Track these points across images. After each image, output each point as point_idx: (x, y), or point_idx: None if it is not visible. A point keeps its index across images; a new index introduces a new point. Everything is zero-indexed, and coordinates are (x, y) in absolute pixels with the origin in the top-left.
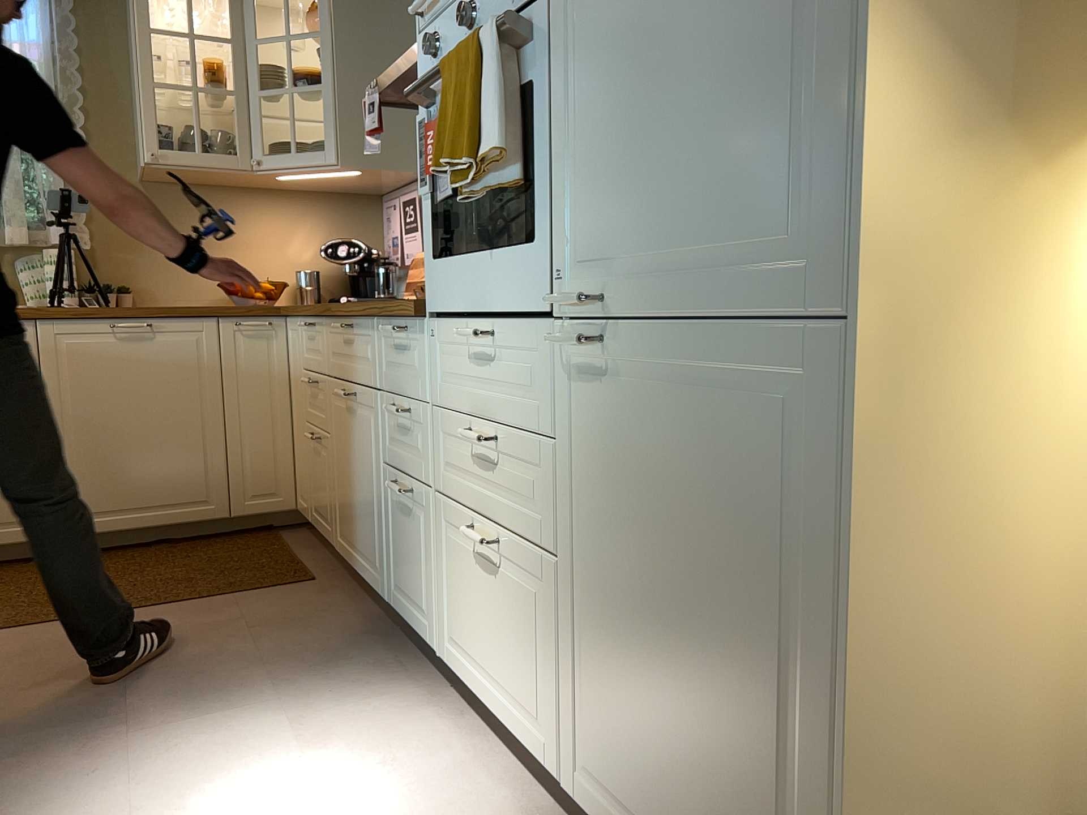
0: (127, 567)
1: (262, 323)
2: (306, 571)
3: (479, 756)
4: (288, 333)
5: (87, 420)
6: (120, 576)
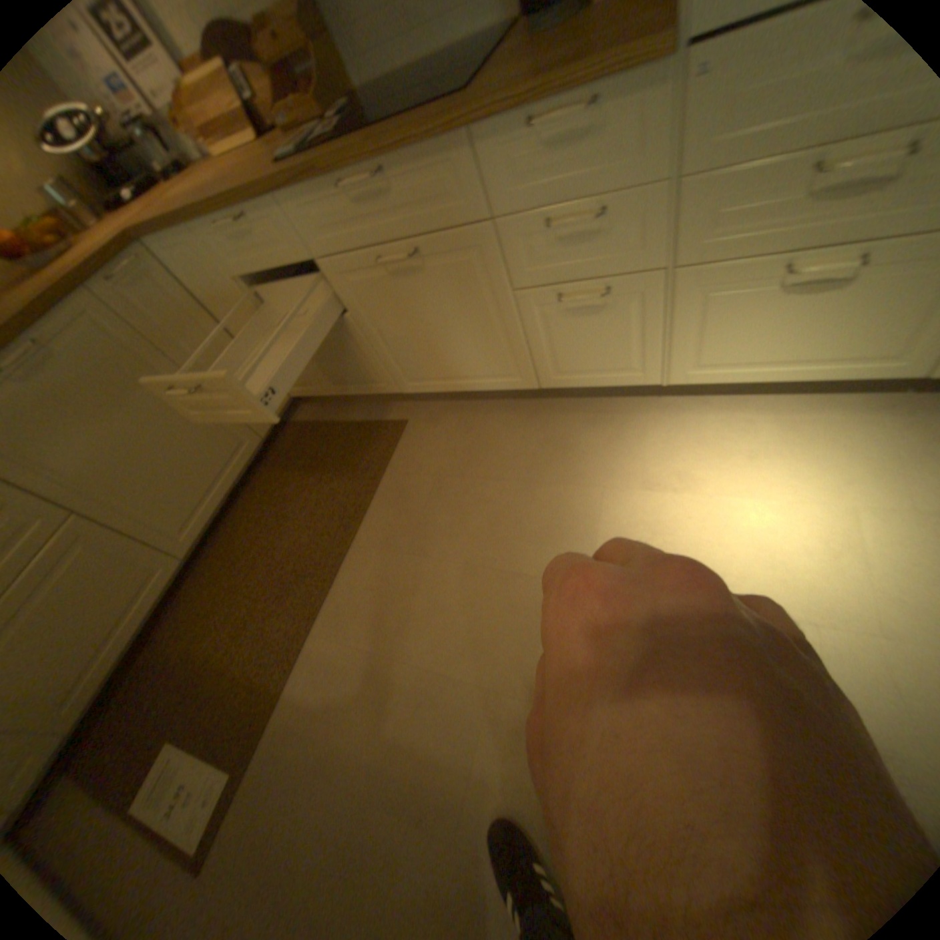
0: (261, 523)
1: (131, 260)
2: (386, 422)
3: (760, 410)
4: (161, 254)
5: (95, 470)
6: (276, 532)
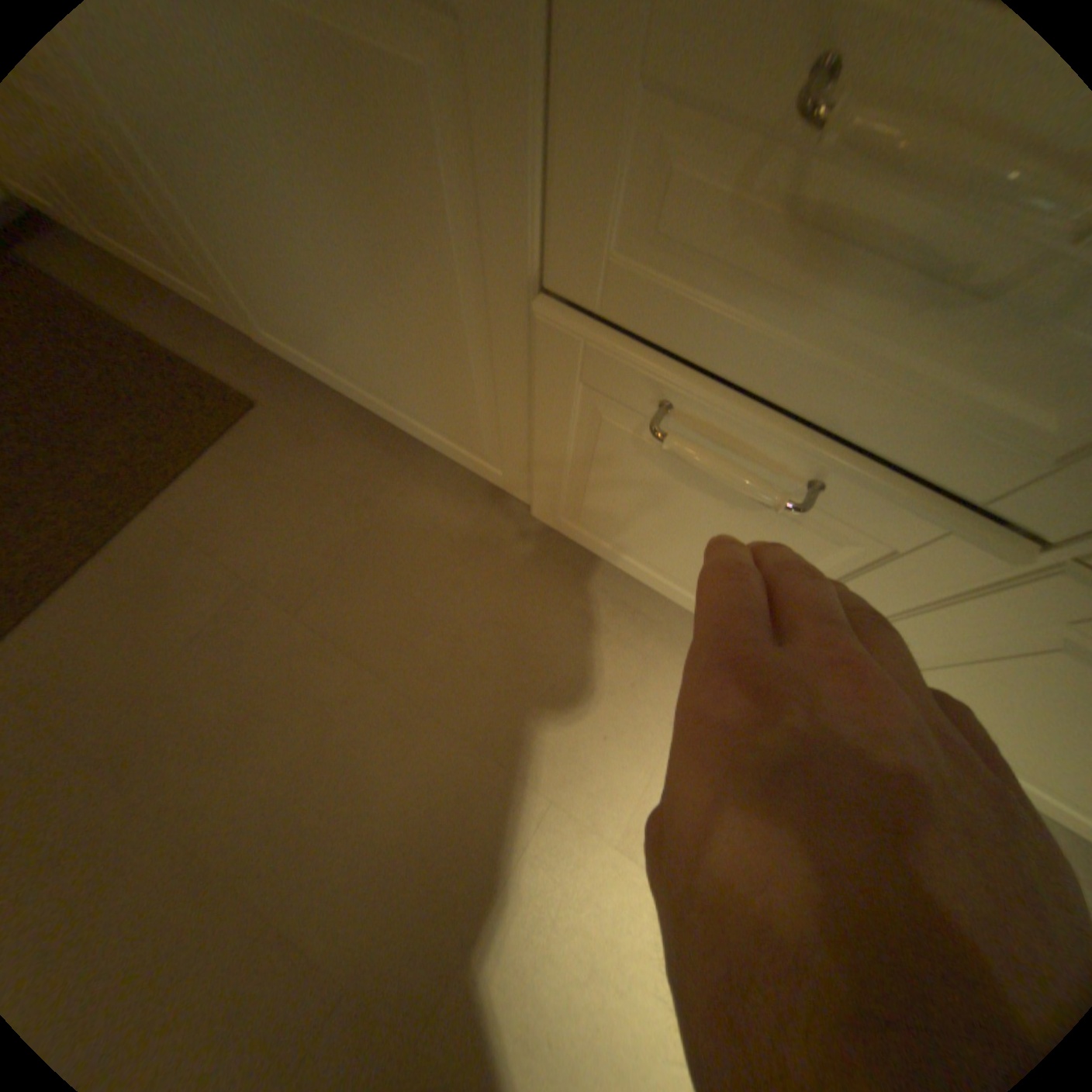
0: None
1: None
2: (205, 382)
3: None
4: None
5: None
6: None
